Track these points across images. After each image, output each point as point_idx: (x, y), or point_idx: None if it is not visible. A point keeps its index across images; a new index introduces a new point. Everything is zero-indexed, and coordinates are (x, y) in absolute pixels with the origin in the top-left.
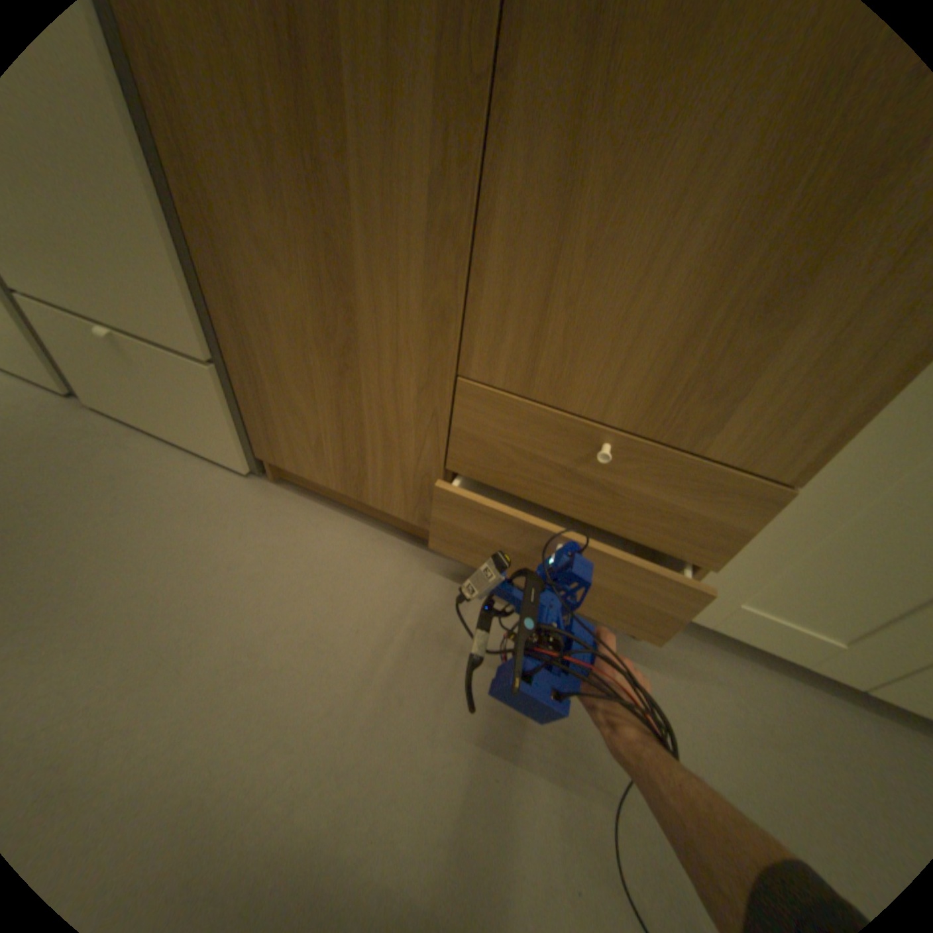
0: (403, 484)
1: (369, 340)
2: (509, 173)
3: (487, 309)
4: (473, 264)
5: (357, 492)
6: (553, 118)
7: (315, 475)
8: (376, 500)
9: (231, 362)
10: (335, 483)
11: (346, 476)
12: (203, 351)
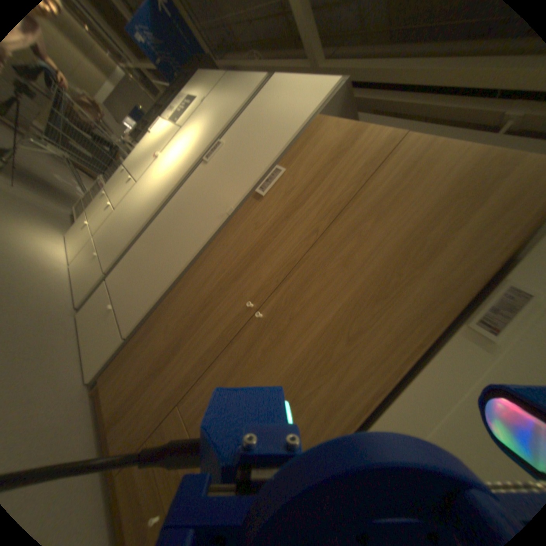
0: (123, 441)
1: (163, 375)
2: (219, 364)
3: (194, 394)
4: (199, 378)
5: (105, 431)
6: (232, 361)
7: (102, 409)
8: (107, 442)
9: (125, 347)
10: (103, 419)
11: (110, 419)
12: (123, 338)
